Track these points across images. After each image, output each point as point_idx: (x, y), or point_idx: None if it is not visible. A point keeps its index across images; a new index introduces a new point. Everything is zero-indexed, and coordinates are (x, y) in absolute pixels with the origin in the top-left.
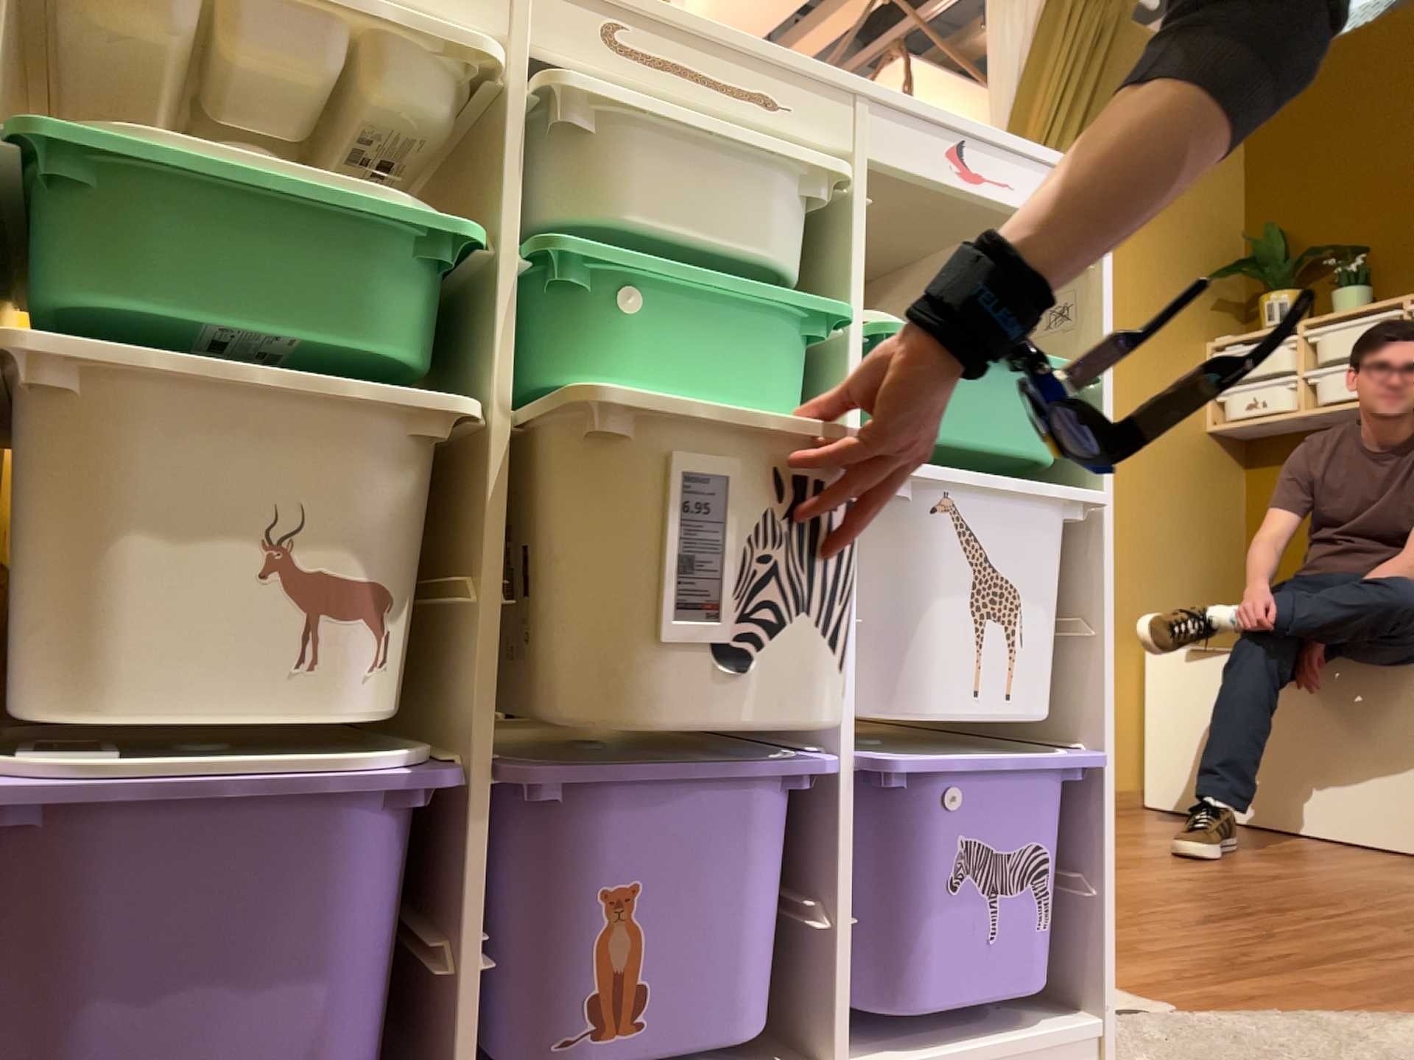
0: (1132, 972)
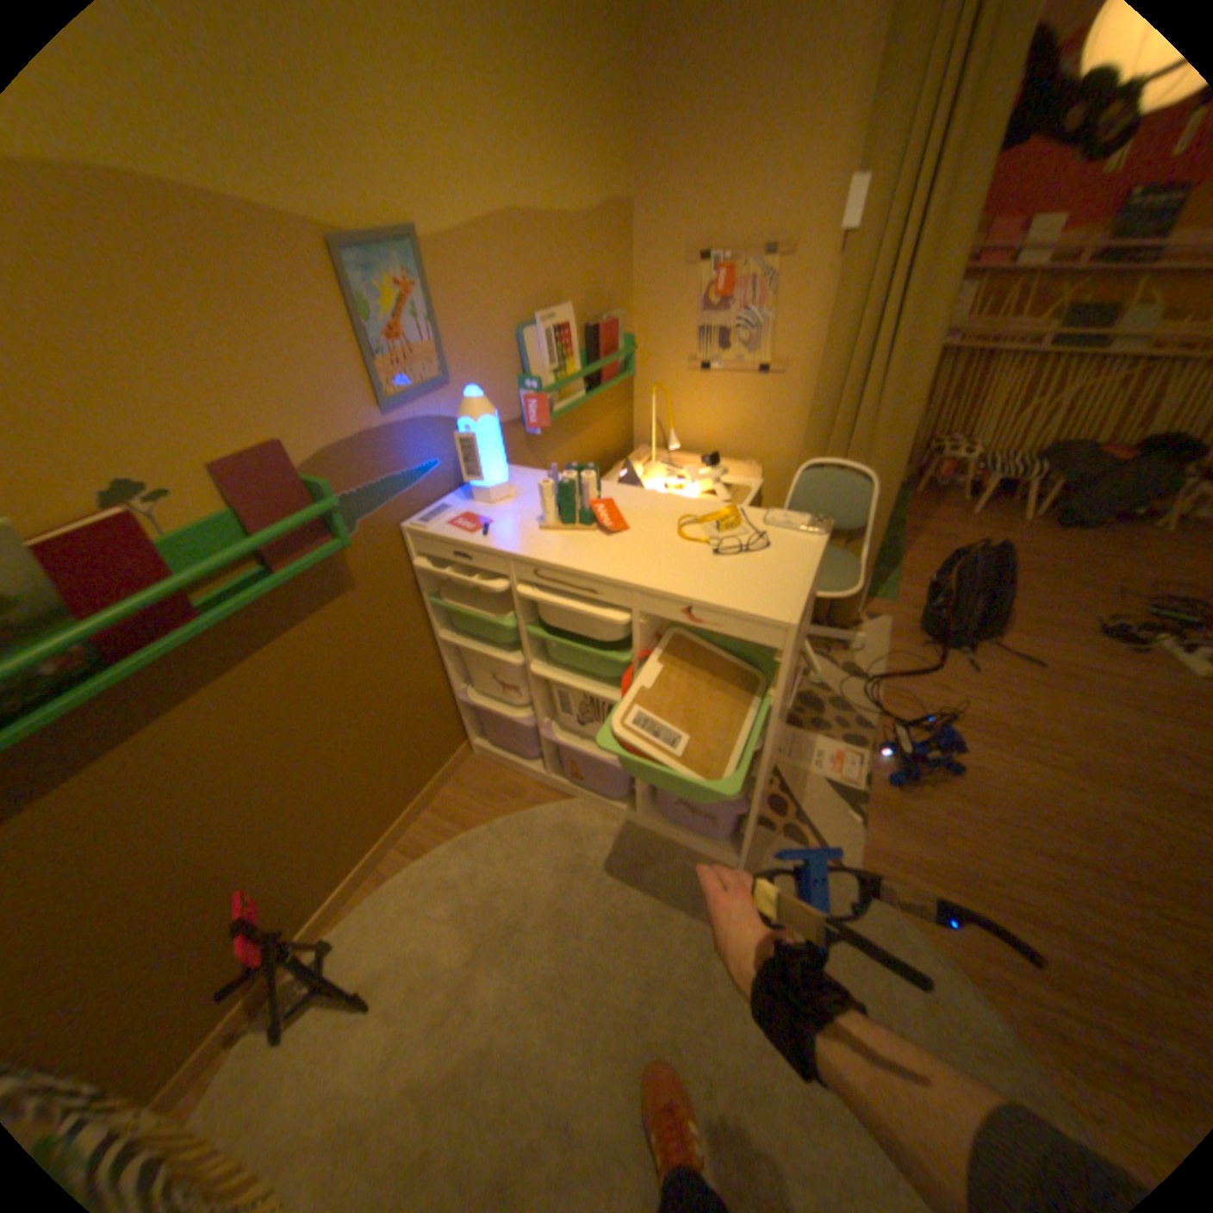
0: (891, 849)
